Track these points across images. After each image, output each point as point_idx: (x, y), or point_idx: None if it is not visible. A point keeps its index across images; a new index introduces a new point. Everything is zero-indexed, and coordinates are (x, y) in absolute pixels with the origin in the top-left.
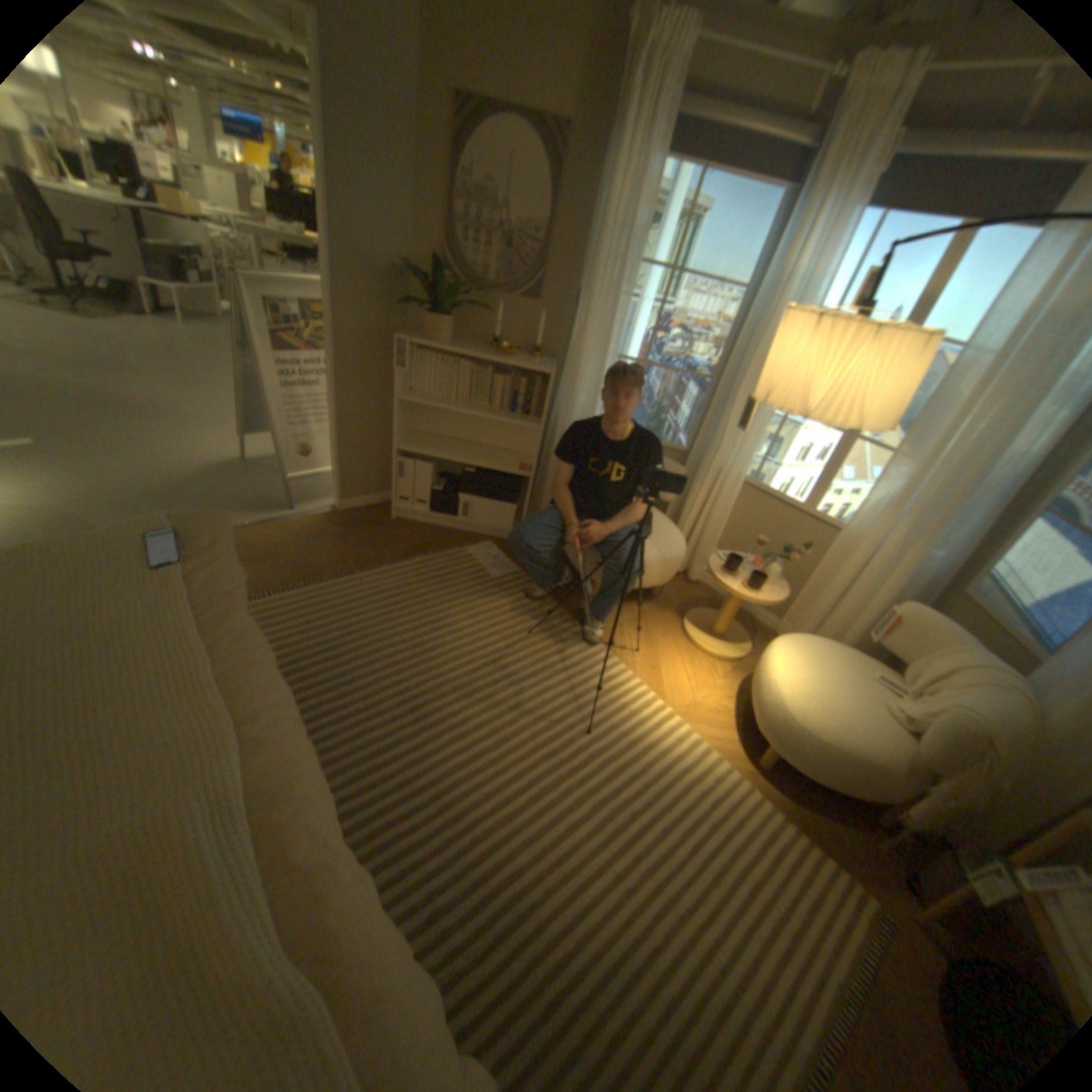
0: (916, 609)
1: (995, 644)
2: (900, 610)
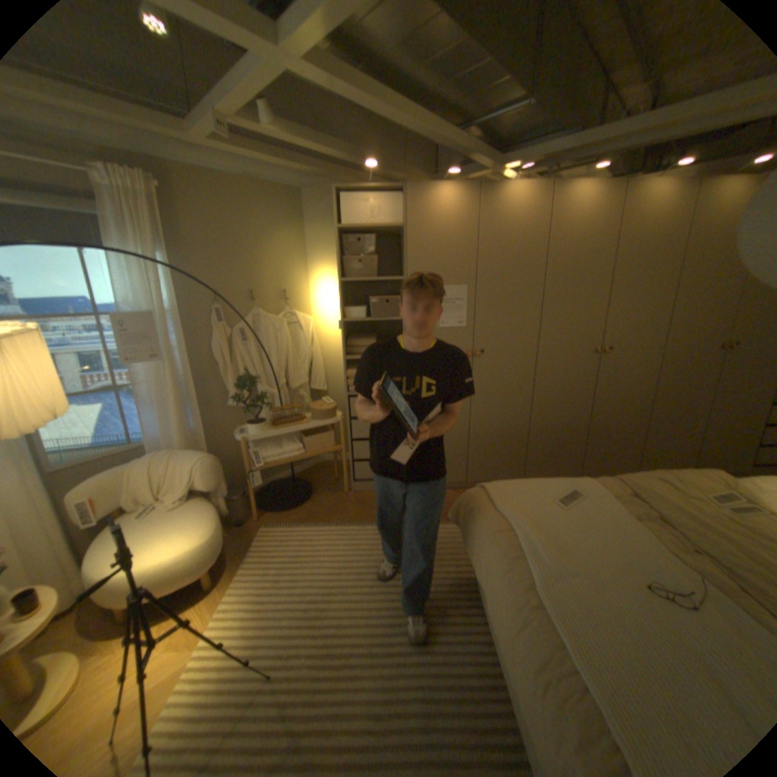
0: (80, 491)
1: (98, 470)
2: (75, 501)
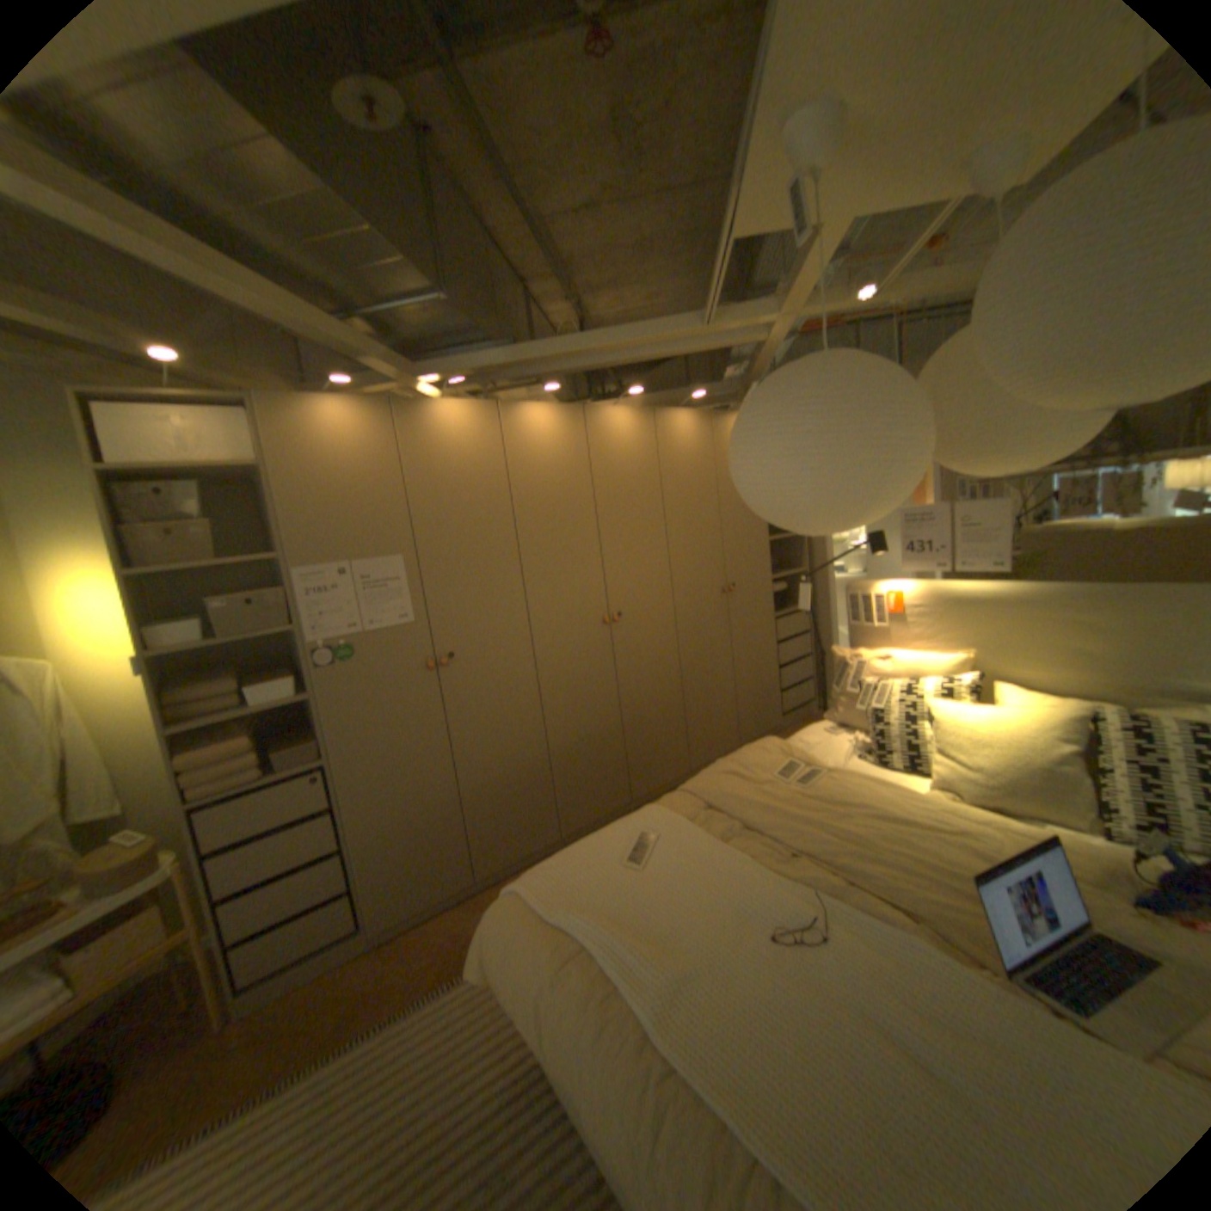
0: None
1: None
2: None
